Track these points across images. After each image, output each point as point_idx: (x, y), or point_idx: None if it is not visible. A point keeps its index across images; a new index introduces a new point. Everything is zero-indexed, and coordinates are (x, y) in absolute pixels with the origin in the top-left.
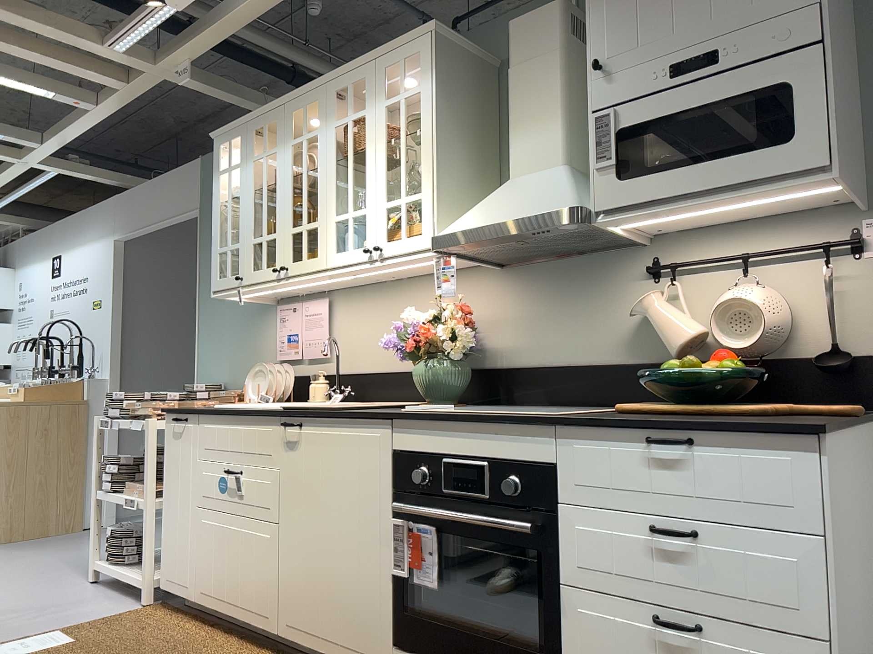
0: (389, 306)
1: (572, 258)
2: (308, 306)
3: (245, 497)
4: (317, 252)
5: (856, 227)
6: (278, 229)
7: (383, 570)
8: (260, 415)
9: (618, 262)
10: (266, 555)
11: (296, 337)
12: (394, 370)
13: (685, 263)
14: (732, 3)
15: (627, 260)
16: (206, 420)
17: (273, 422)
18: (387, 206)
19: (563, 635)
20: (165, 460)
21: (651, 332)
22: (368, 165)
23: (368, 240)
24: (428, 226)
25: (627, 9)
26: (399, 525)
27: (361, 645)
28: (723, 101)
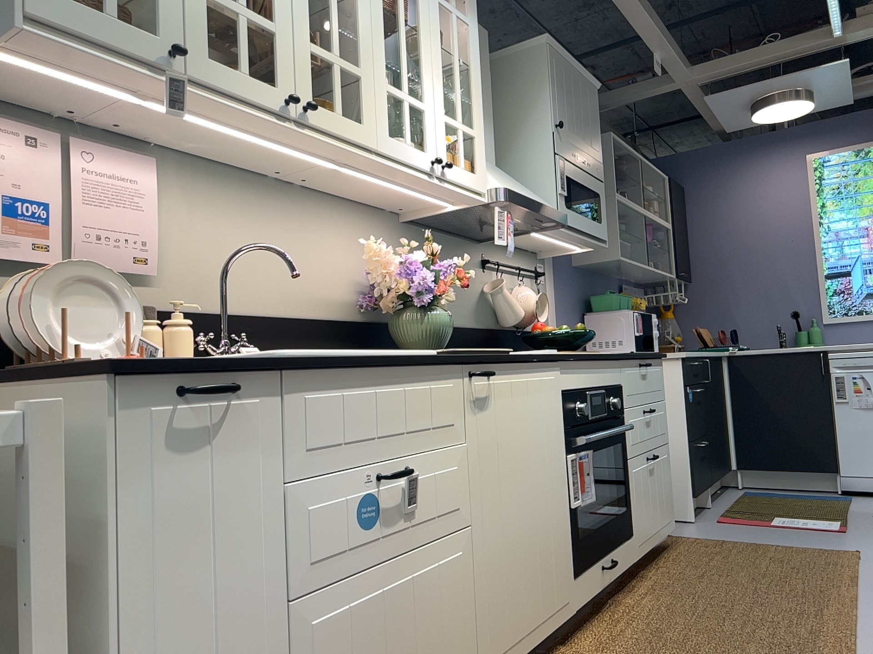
0: (276, 218)
1: (448, 235)
2: (96, 154)
3: (419, 511)
4: (365, 119)
5: (539, 266)
6: (280, 20)
7: (566, 509)
8: (441, 363)
9: (470, 250)
10: (458, 585)
11: (46, 211)
12: (289, 315)
13: (505, 264)
14: (589, 140)
15: (474, 251)
16: (306, 382)
17: (454, 374)
18: (447, 121)
19: (630, 490)
20: (108, 540)
21: (485, 306)
22: (426, 55)
23: (431, 148)
24: (483, 171)
25: (564, 102)
26: (573, 458)
27: (557, 601)
28: (588, 189)
